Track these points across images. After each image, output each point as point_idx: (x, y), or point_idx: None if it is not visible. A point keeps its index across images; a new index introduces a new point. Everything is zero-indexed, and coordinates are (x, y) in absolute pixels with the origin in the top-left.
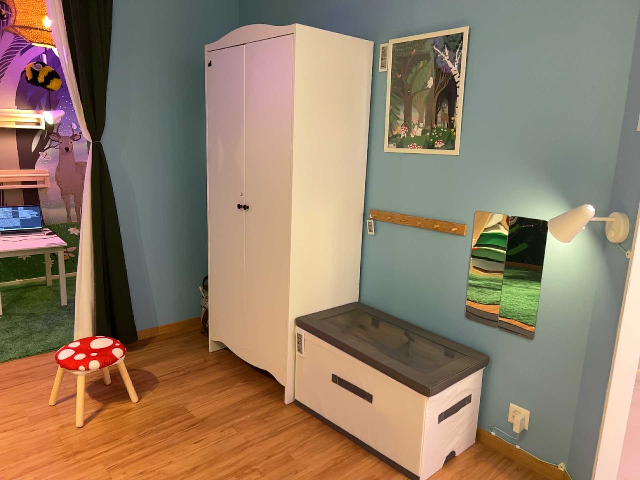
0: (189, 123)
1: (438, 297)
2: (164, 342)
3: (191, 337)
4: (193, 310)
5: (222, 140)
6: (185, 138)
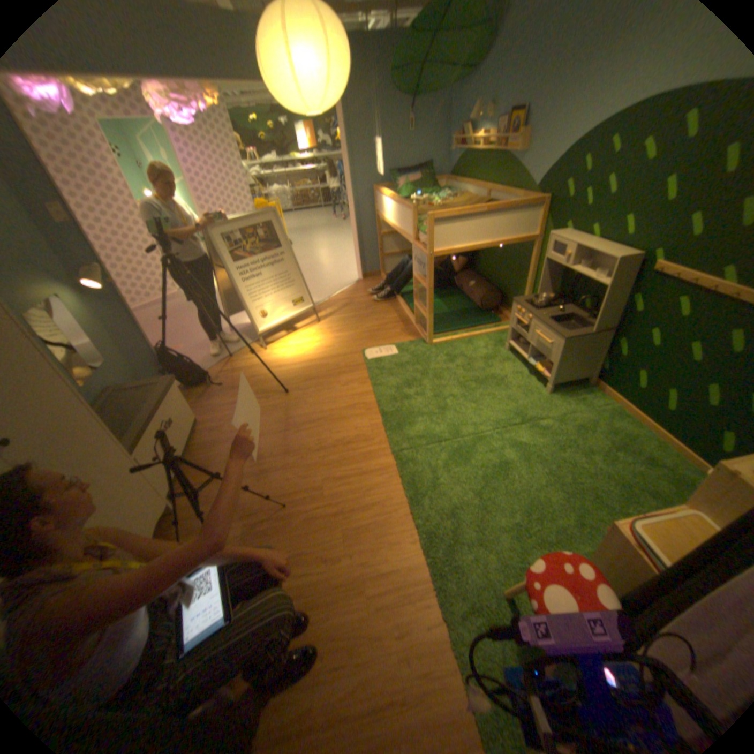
0: None
1: None
2: None
3: None
4: None
5: None
6: None
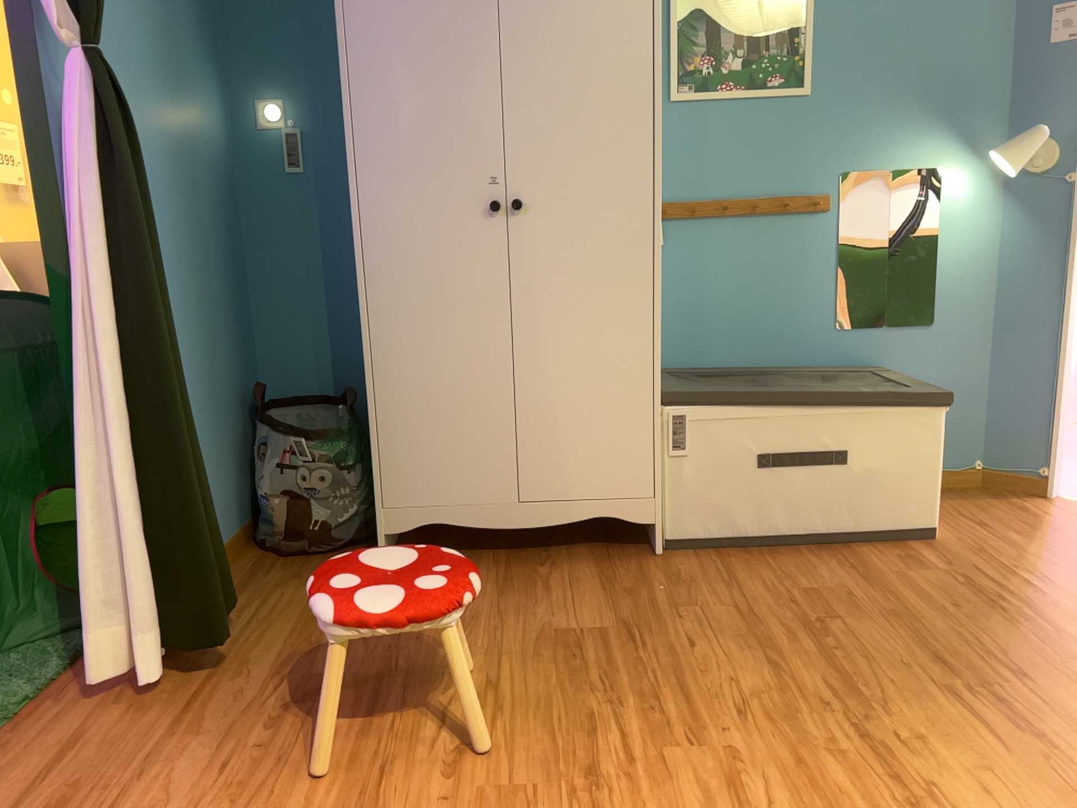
0: (173, 53)
1: (790, 314)
2: (249, 592)
3: (285, 565)
4: (231, 517)
5: (409, 72)
6: (173, 91)
